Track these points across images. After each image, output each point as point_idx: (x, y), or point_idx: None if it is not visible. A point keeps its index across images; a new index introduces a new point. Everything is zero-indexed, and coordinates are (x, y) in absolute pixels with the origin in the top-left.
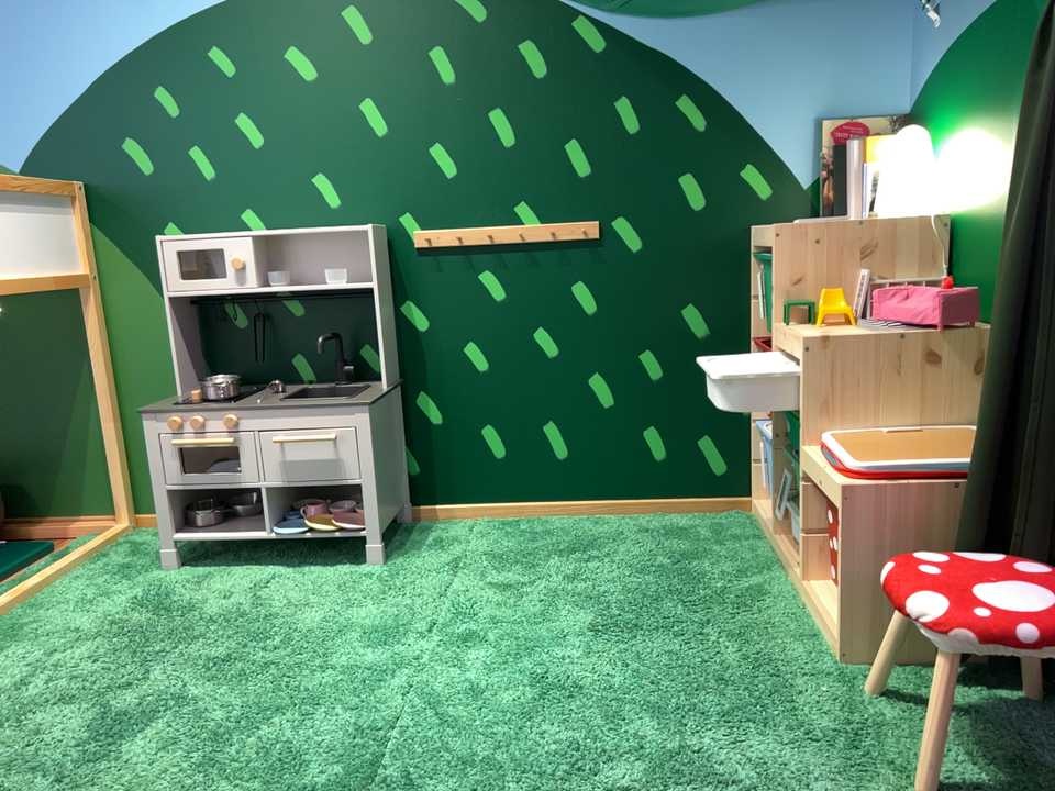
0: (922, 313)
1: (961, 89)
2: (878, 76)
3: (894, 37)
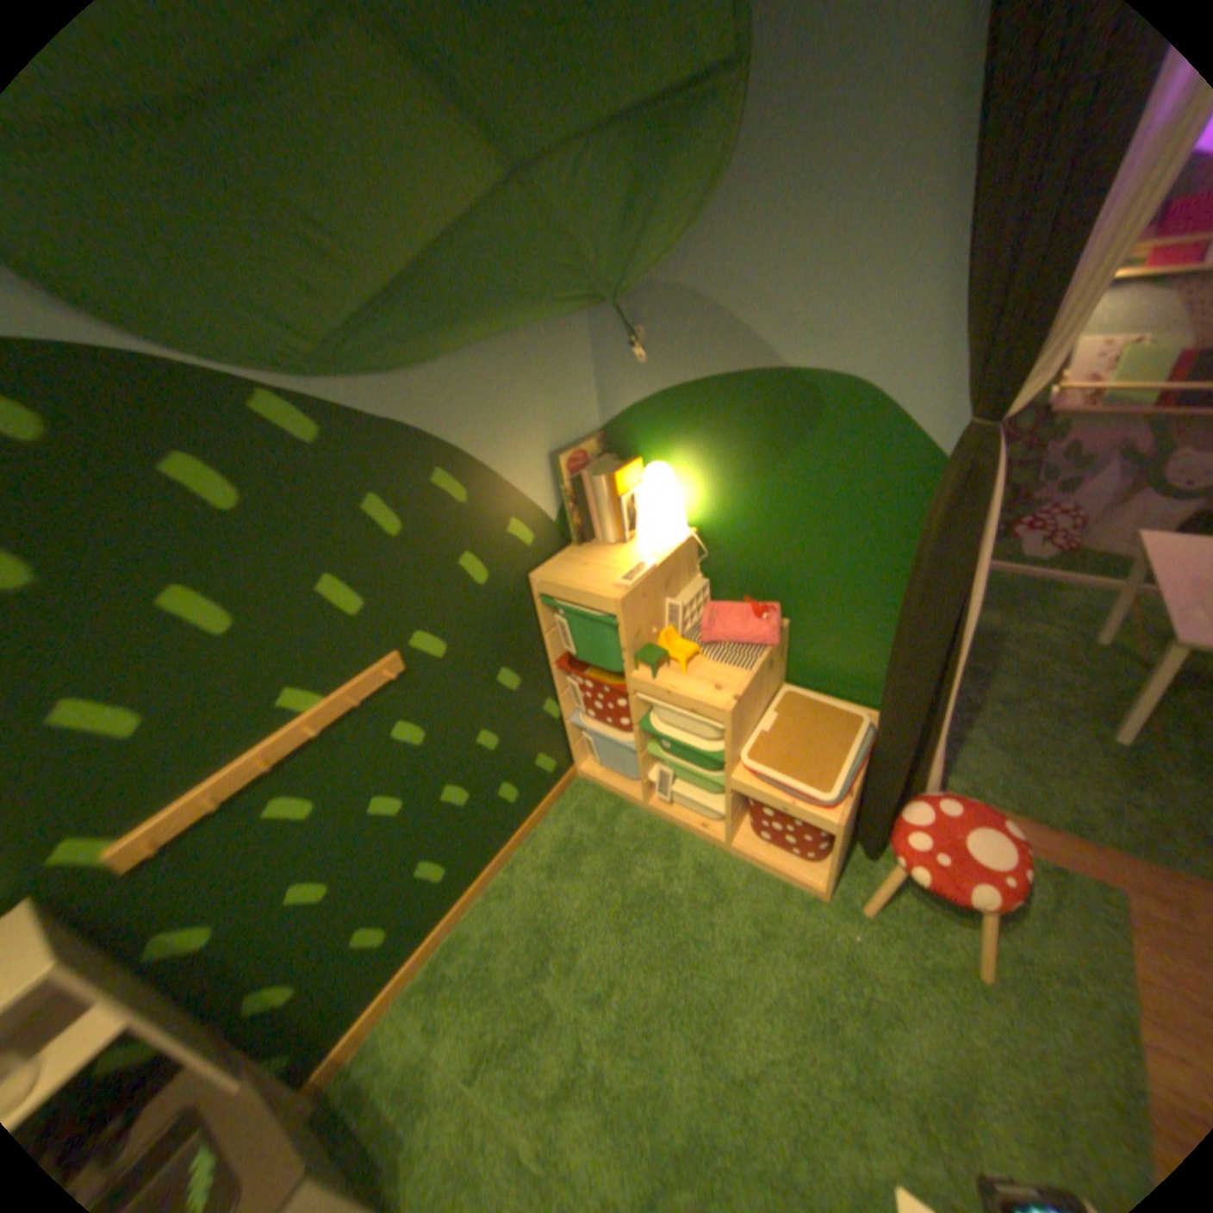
0: (760, 638)
1: (696, 432)
2: (581, 400)
3: (584, 360)
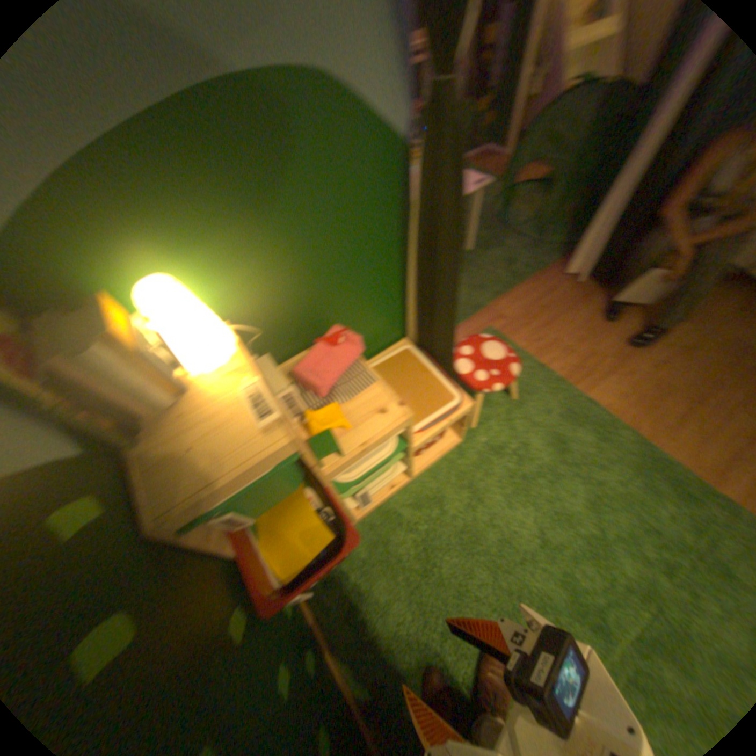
0: (354, 354)
1: (158, 208)
2: None
3: None
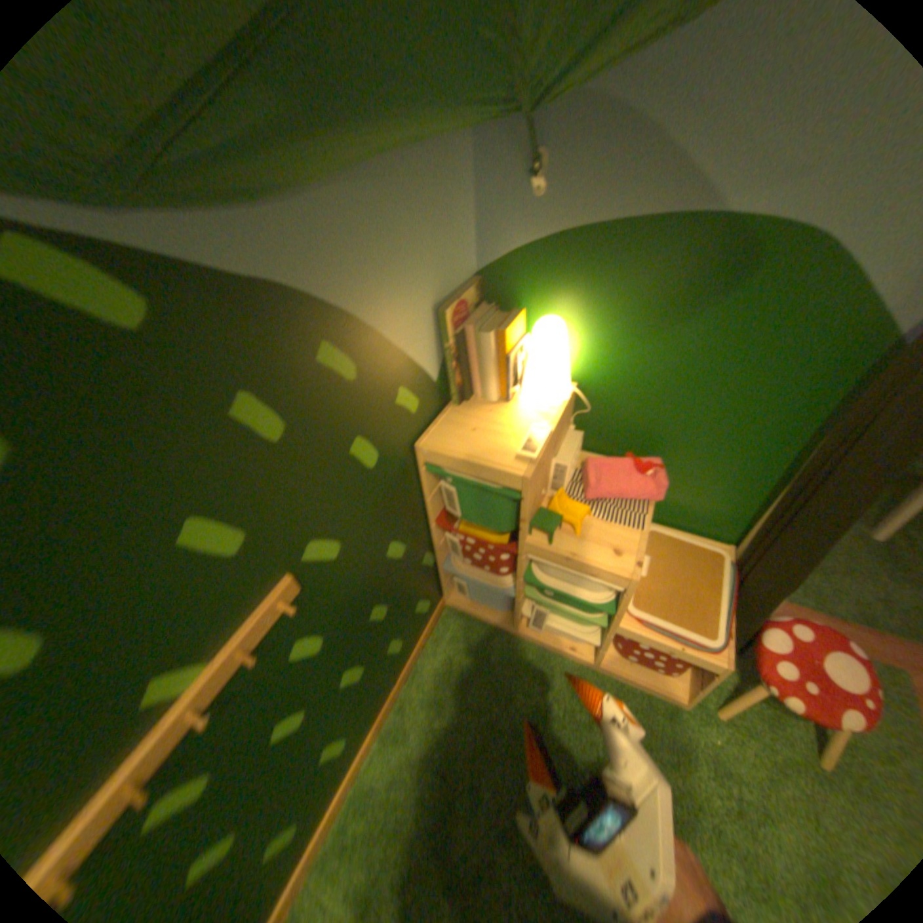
0: (646, 494)
1: (595, 281)
2: (465, 238)
3: (469, 189)
